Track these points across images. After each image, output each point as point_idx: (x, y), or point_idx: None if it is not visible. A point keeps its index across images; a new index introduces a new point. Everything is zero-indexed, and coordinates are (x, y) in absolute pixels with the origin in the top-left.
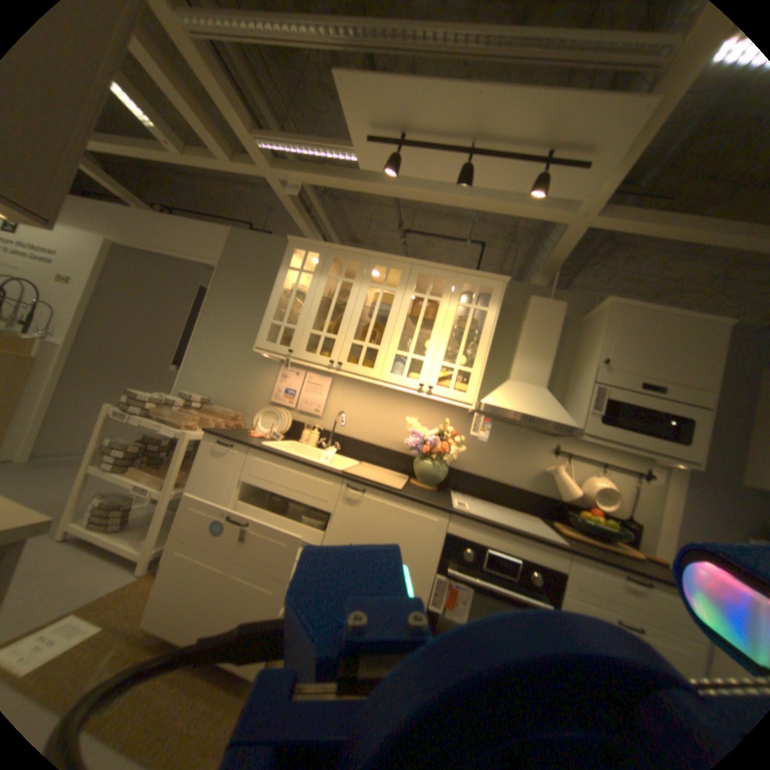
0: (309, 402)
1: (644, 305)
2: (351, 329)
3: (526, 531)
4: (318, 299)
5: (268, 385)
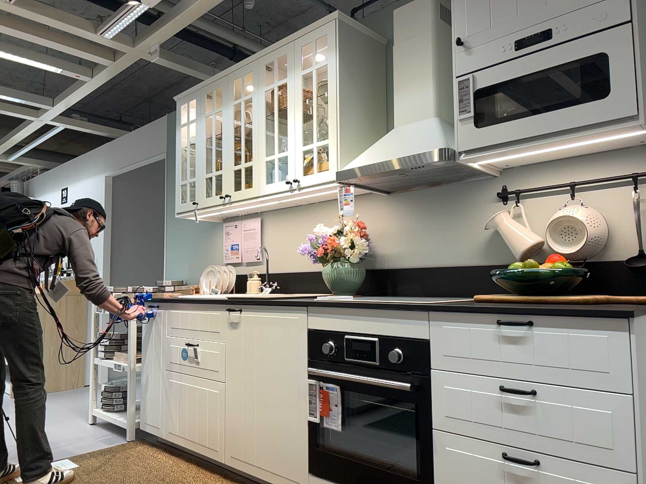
0: (248, 250)
1: None
2: (230, 156)
3: (386, 302)
4: (204, 142)
5: (219, 248)
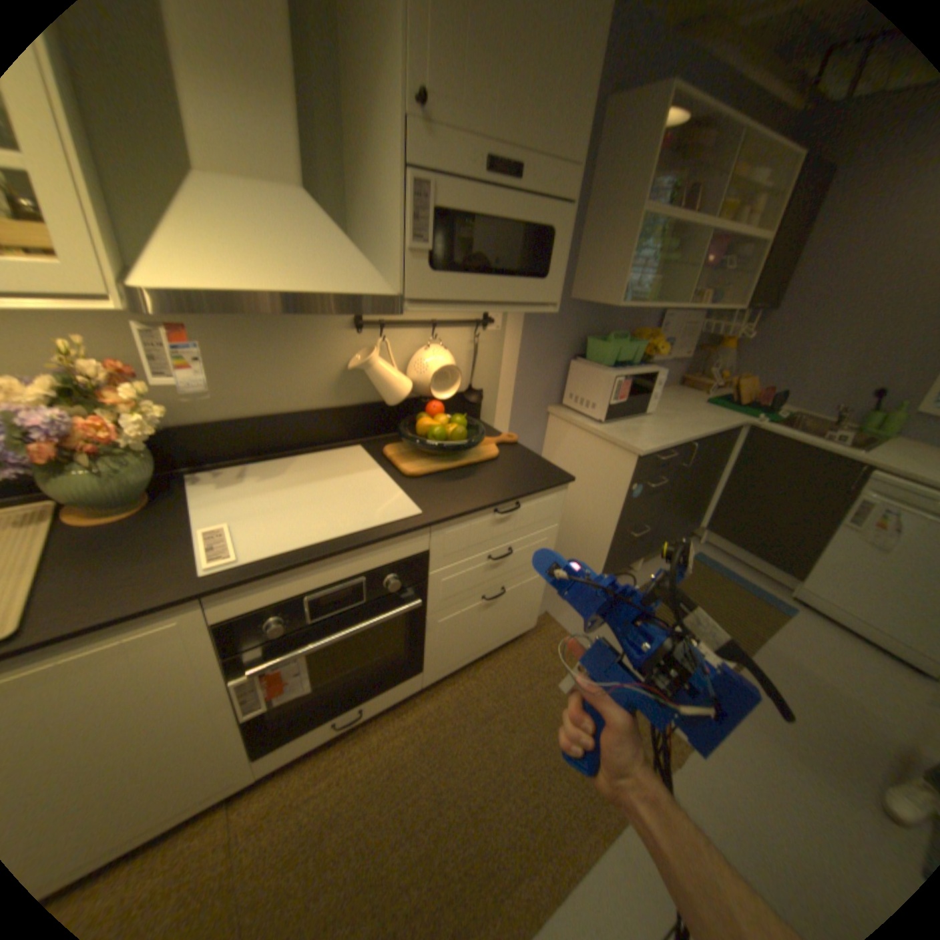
0: None
1: None
2: None
3: (357, 529)
4: None
5: None
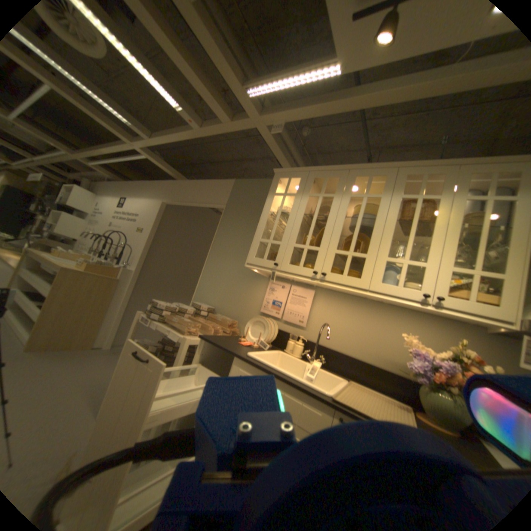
0: (294, 314)
1: None
2: (335, 240)
3: None
4: (302, 216)
5: (259, 297)
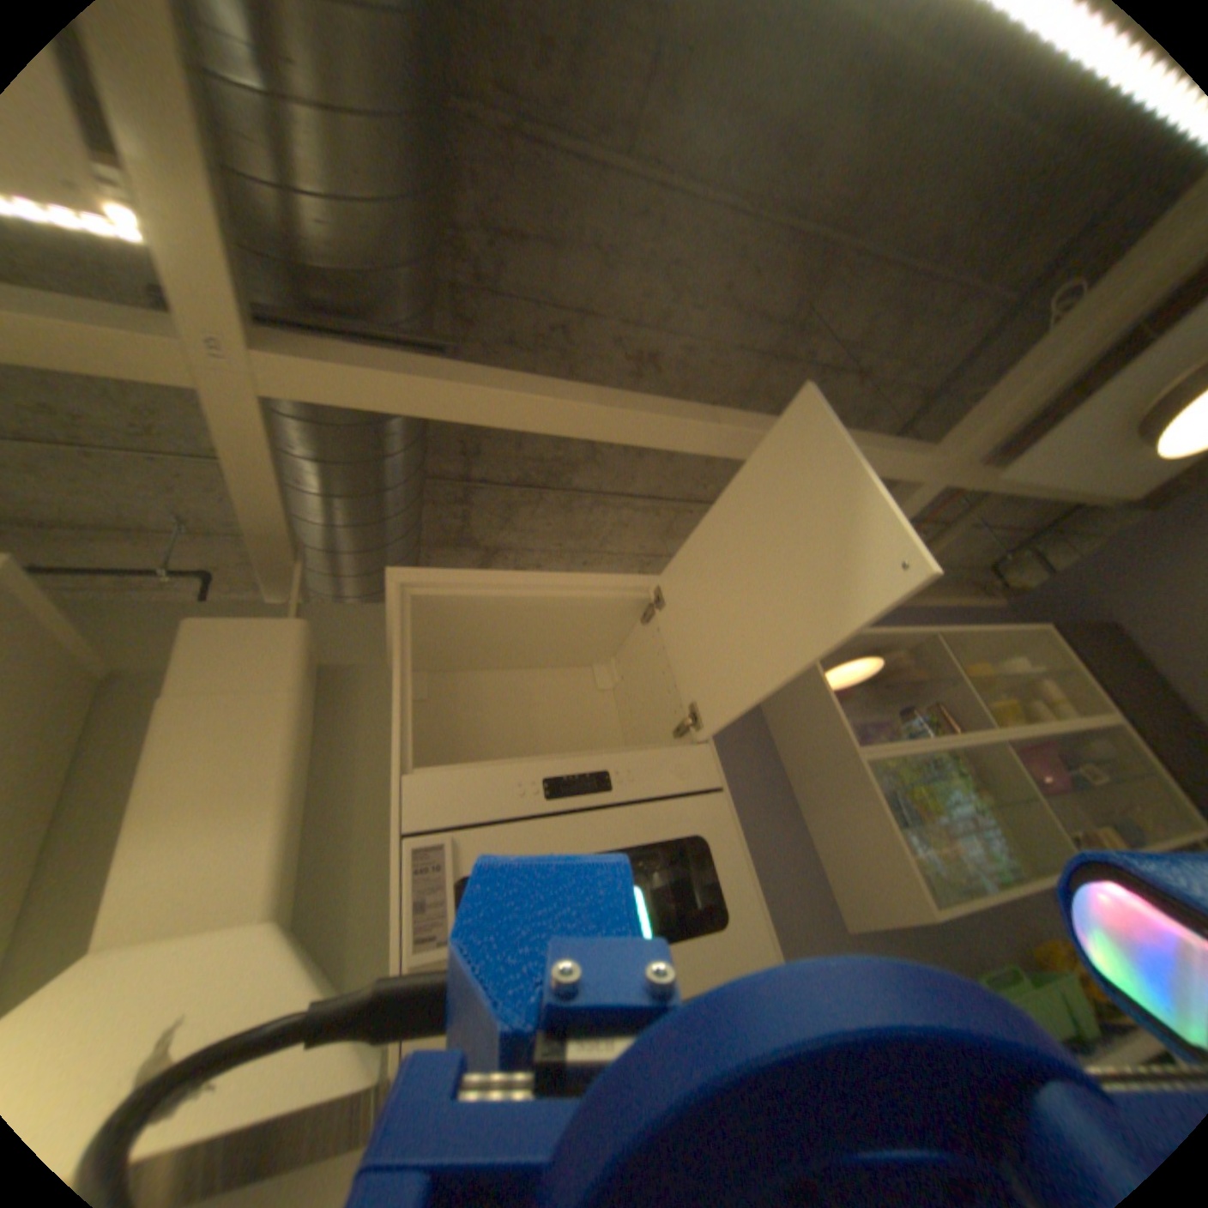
0: None
1: (482, 577)
2: None
3: None
4: None
5: None
